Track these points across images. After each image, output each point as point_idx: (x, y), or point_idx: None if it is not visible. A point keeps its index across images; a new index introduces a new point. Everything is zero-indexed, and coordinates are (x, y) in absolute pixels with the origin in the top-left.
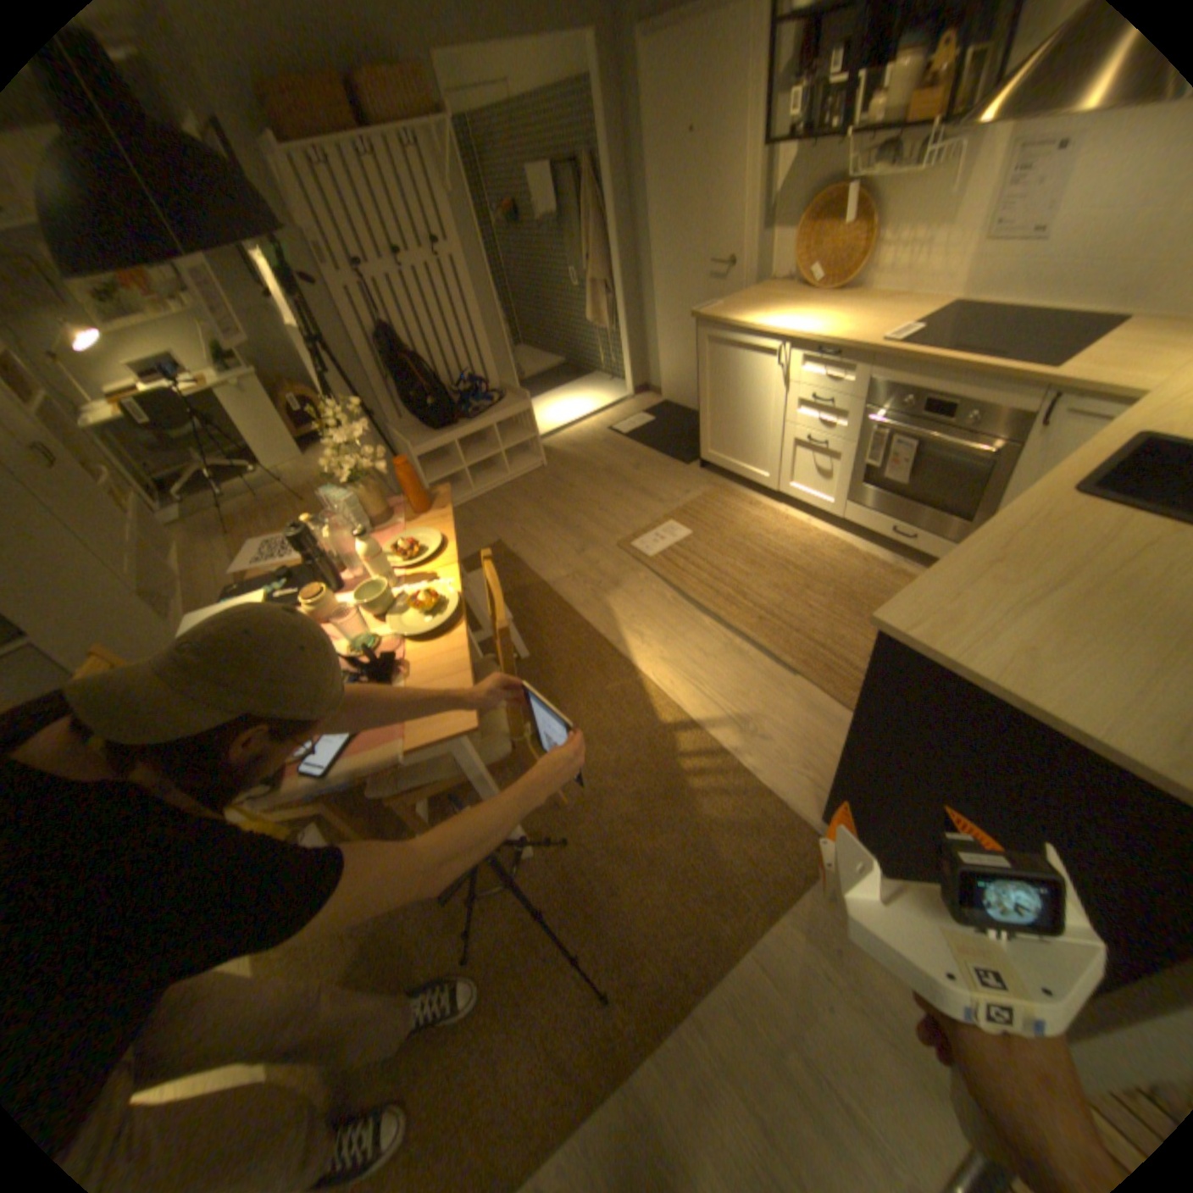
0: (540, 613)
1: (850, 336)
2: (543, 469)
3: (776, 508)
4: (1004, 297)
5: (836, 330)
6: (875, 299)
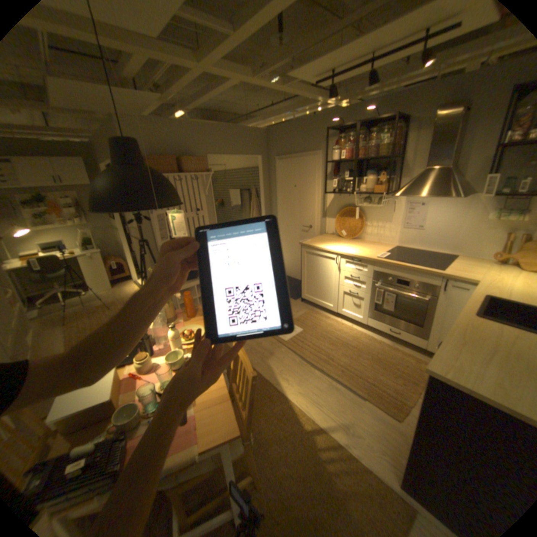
0: None
1: (364, 255)
2: None
3: (337, 319)
4: (413, 246)
5: (358, 252)
6: (367, 243)
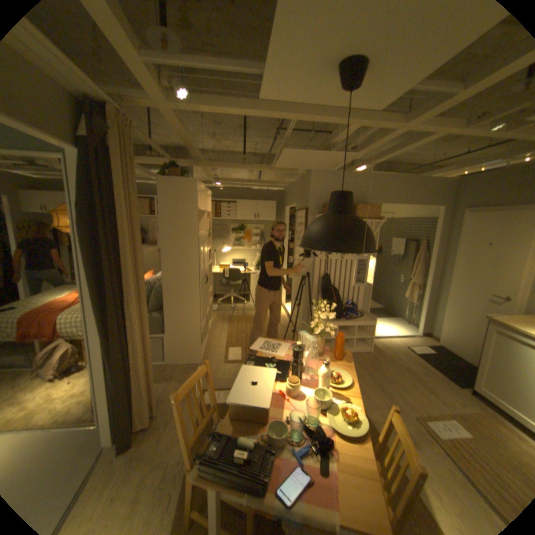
0: None
1: None
2: (370, 354)
3: None
4: None
5: None
6: None
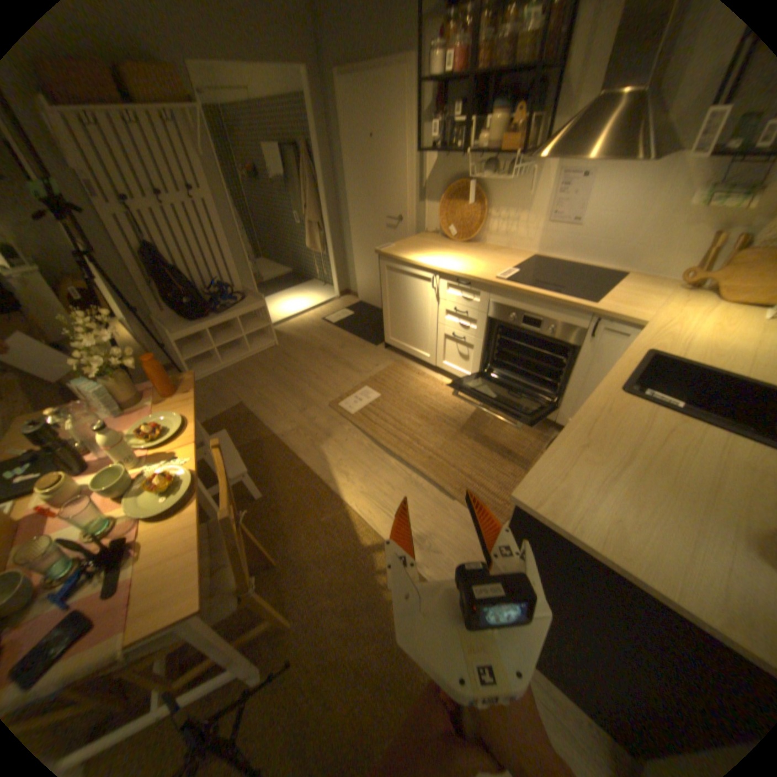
0: (271, 460)
1: (476, 273)
2: (276, 347)
3: (435, 377)
4: (561, 255)
5: (467, 268)
6: (488, 249)
